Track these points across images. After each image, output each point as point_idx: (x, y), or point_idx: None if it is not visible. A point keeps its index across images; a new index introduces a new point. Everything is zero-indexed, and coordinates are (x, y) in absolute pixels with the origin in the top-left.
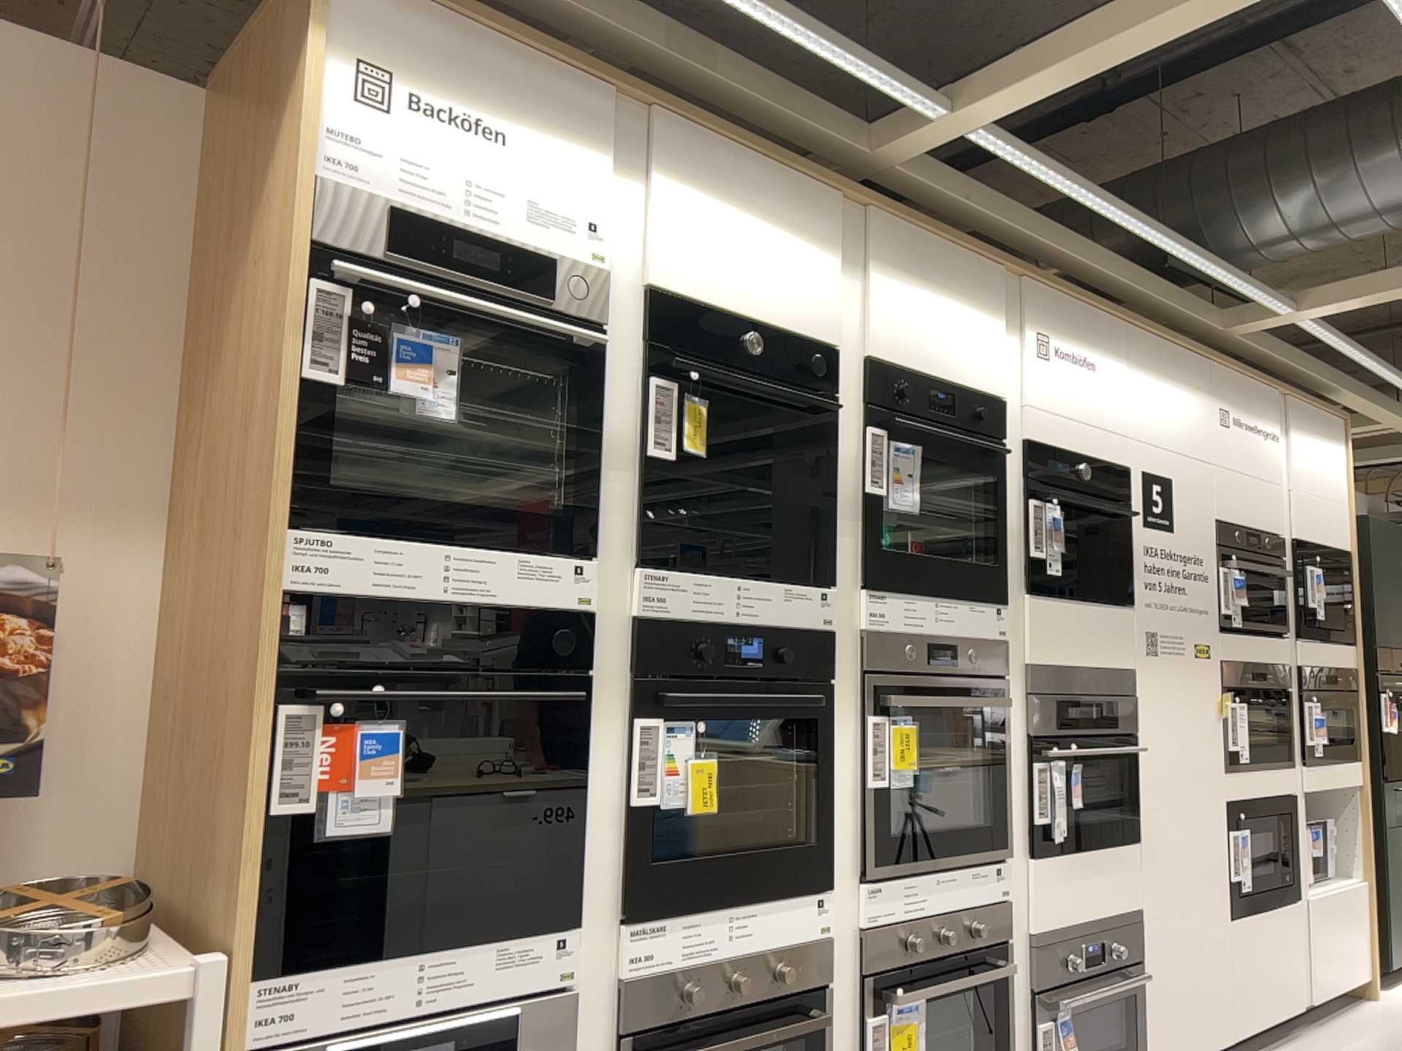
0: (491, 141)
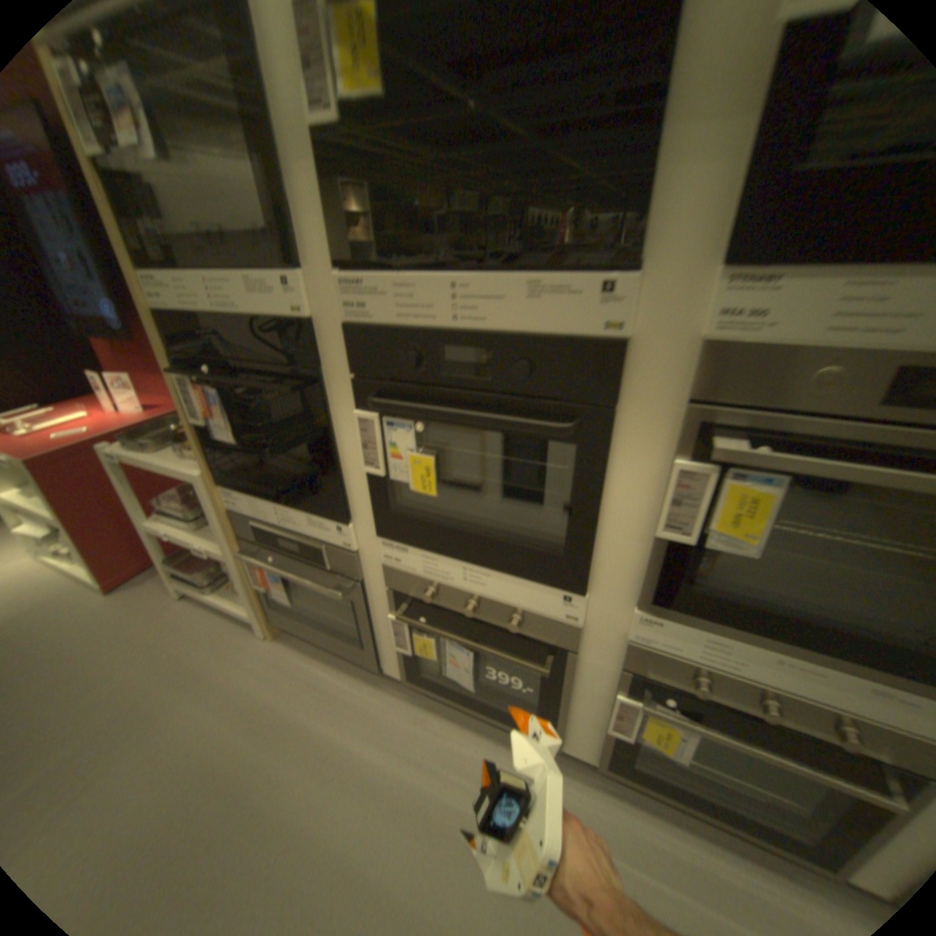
0: None
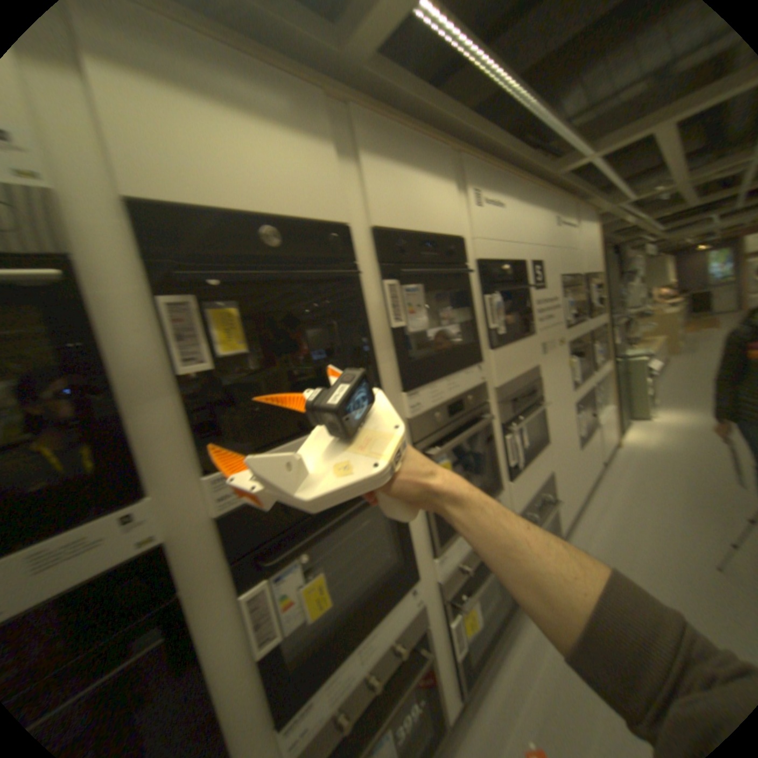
0: None
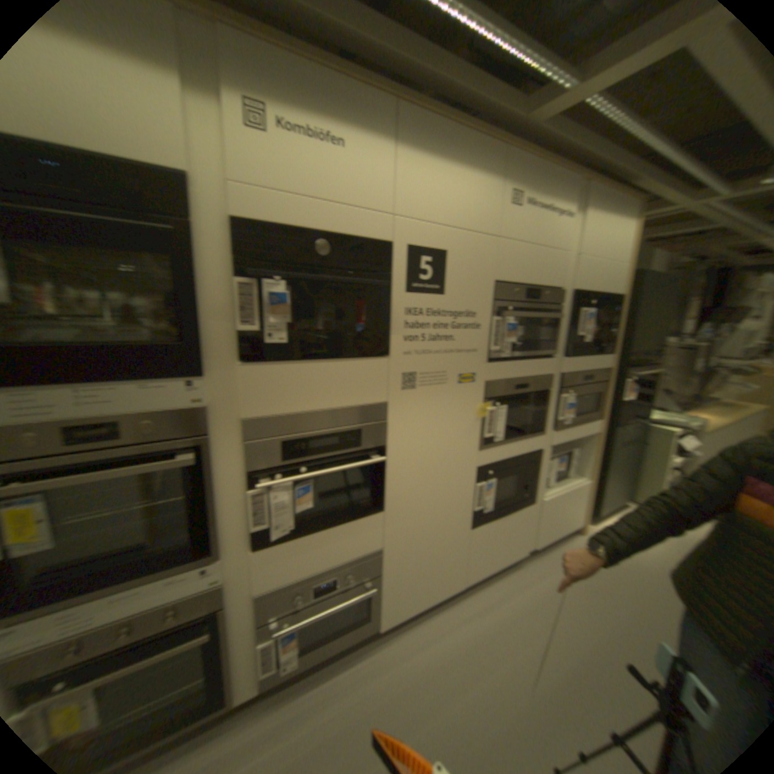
0: None
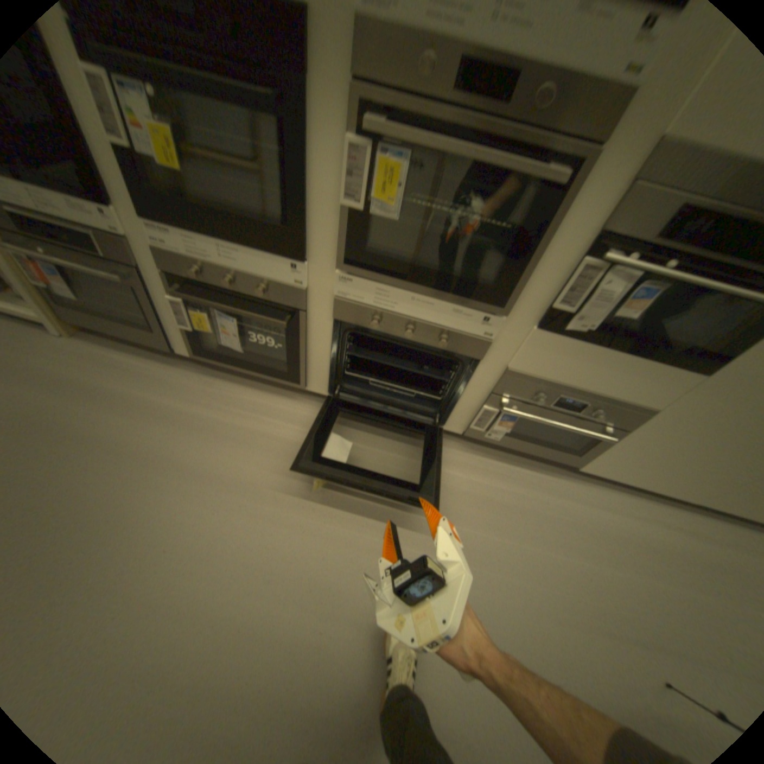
0: None
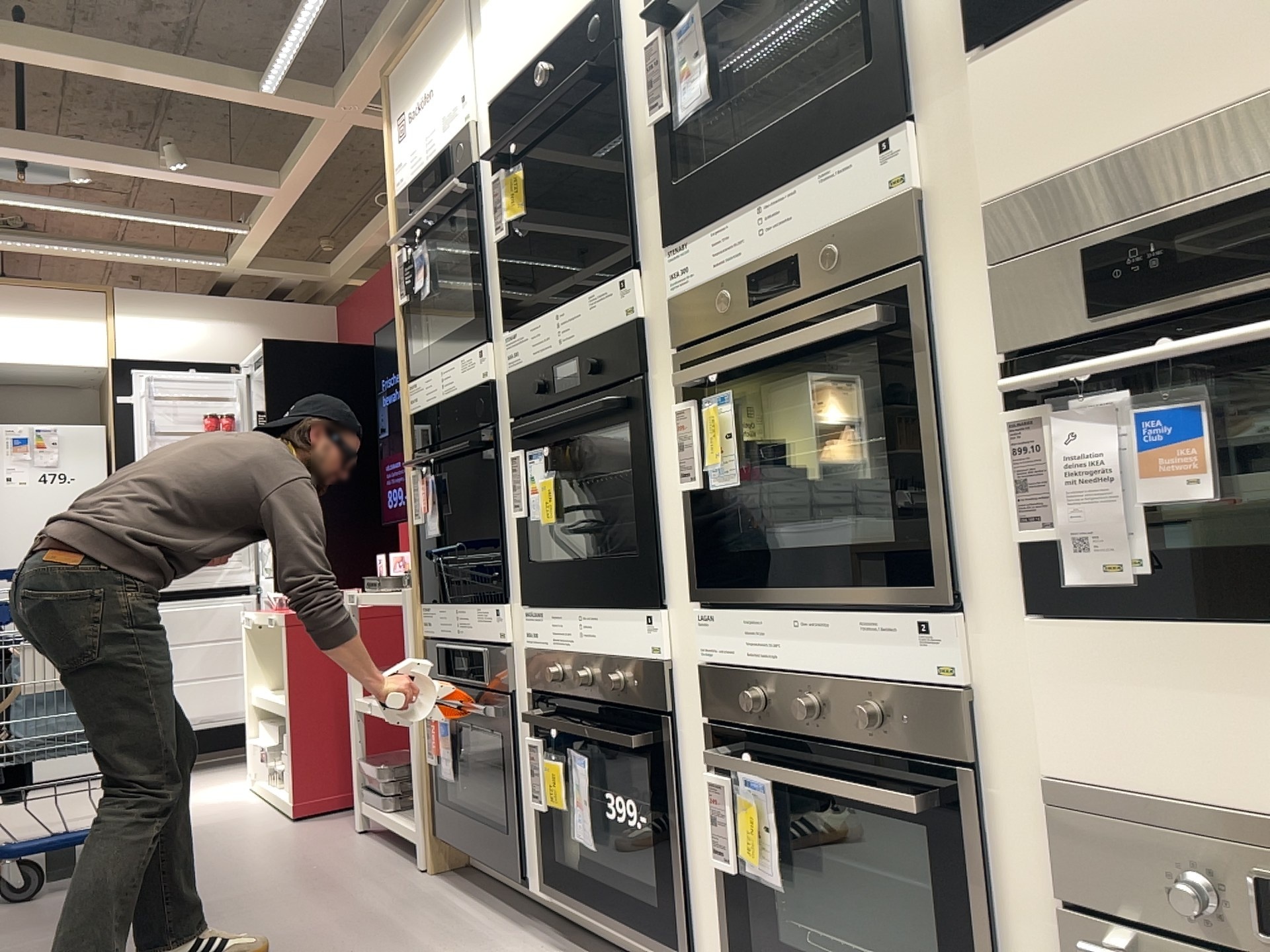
0: (423, 97)
